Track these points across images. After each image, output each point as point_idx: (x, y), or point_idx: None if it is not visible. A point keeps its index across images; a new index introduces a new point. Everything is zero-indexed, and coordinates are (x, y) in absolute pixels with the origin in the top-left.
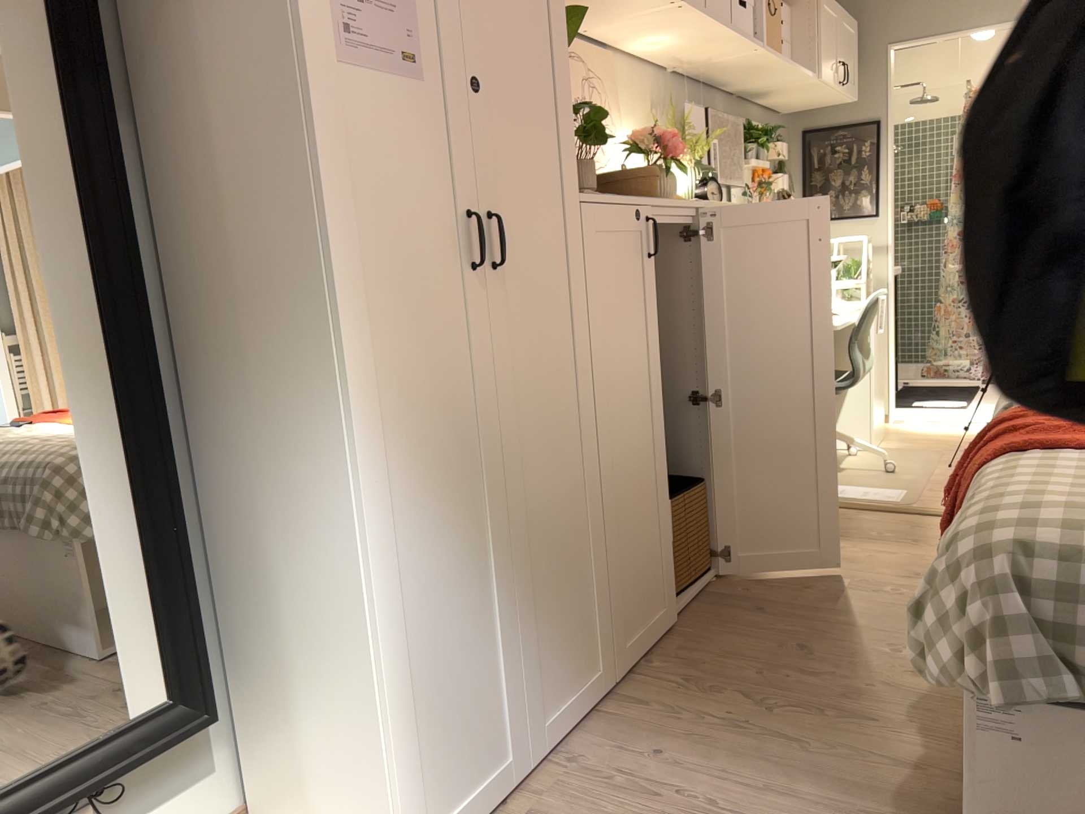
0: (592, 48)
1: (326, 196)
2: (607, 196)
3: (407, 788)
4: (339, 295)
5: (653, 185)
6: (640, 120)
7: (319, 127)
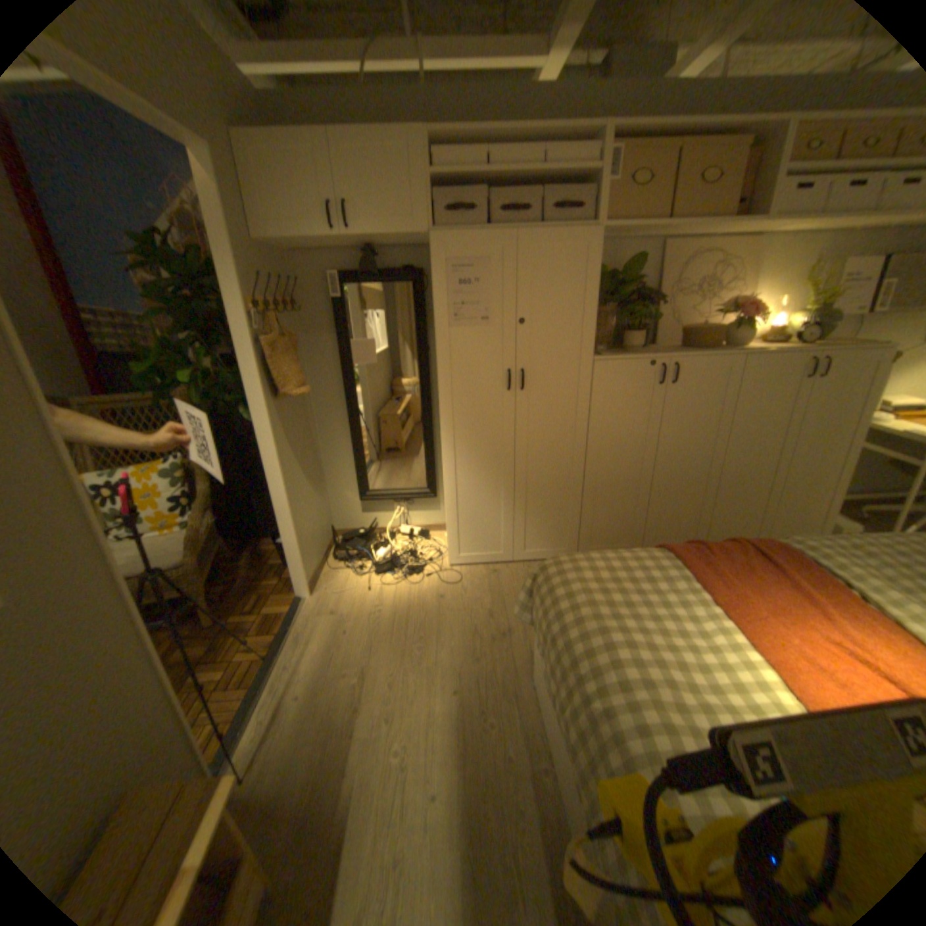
0: (743, 236)
1: (438, 371)
2: (625, 356)
3: (452, 540)
4: (440, 401)
5: (729, 335)
6: (796, 273)
7: (437, 352)
